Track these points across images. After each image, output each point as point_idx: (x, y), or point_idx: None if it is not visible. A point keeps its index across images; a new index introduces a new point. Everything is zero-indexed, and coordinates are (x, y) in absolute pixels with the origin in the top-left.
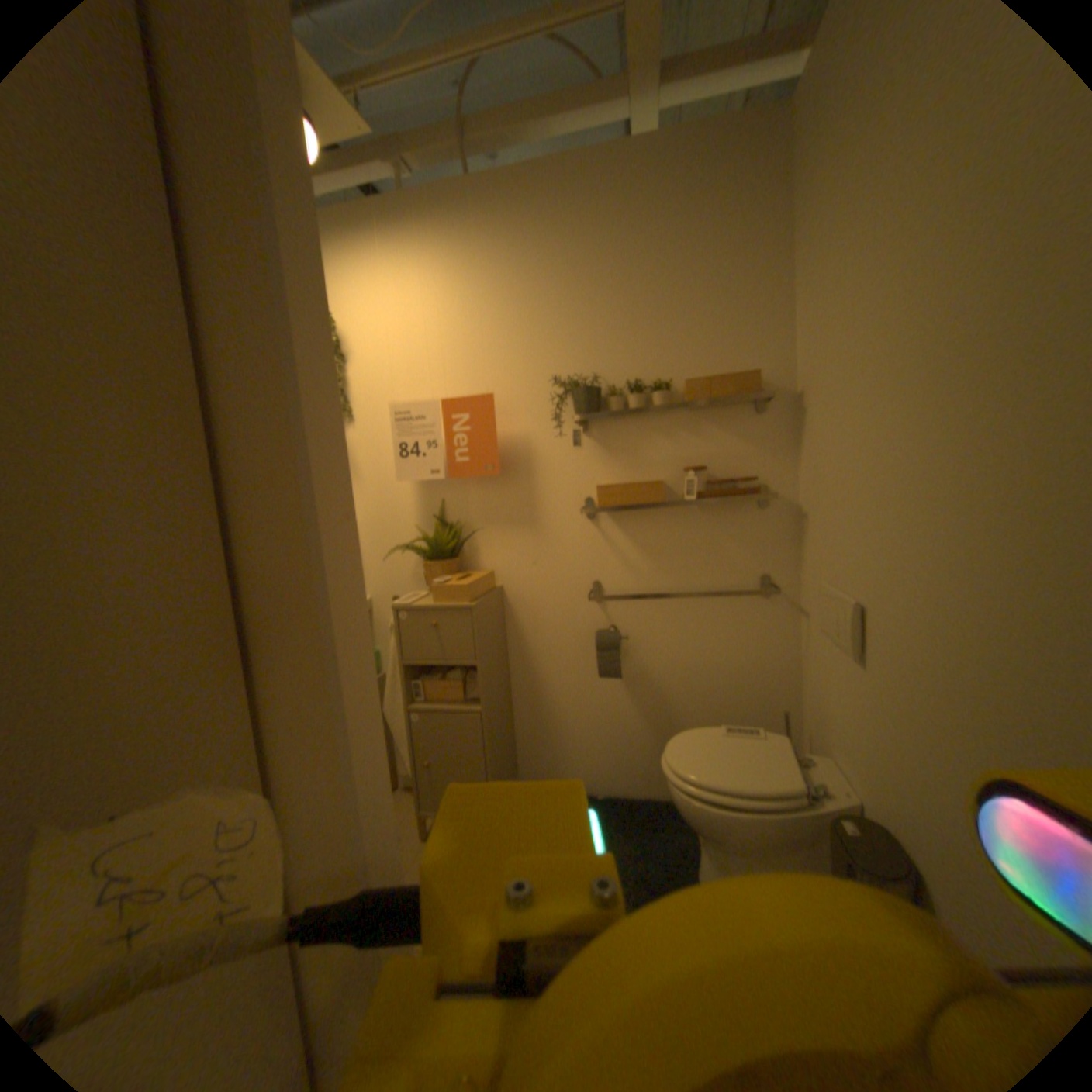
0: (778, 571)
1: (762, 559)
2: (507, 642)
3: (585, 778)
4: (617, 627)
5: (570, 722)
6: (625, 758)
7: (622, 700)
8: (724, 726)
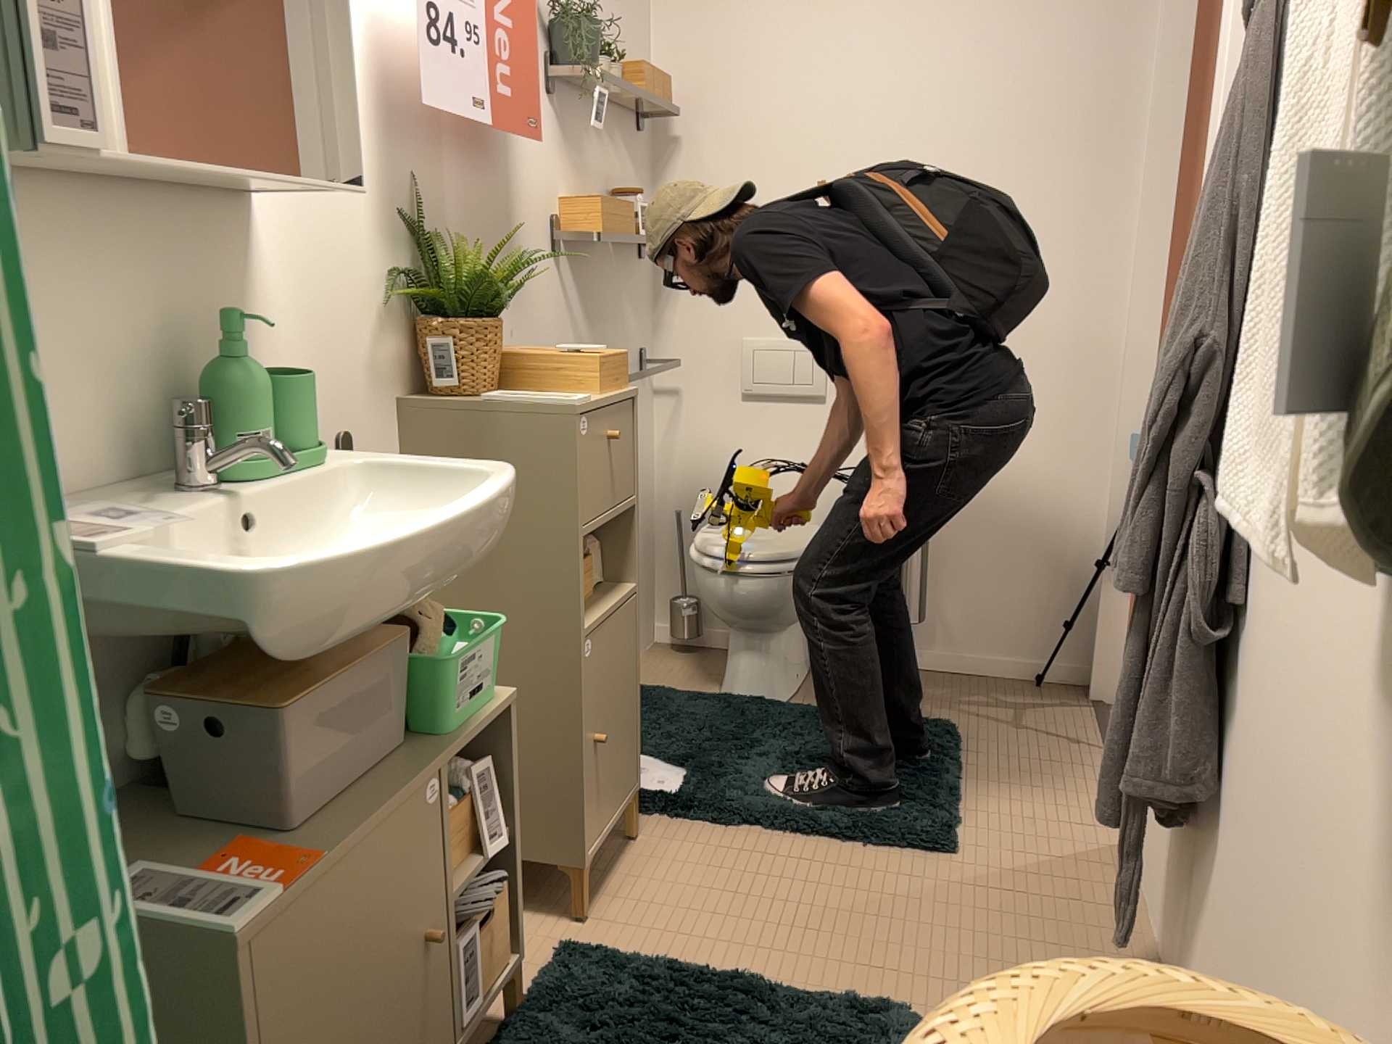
0: (646, 346)
1: (640, 330)
2: None
3: None
4: None
5: None
6: None
7: None
8: None
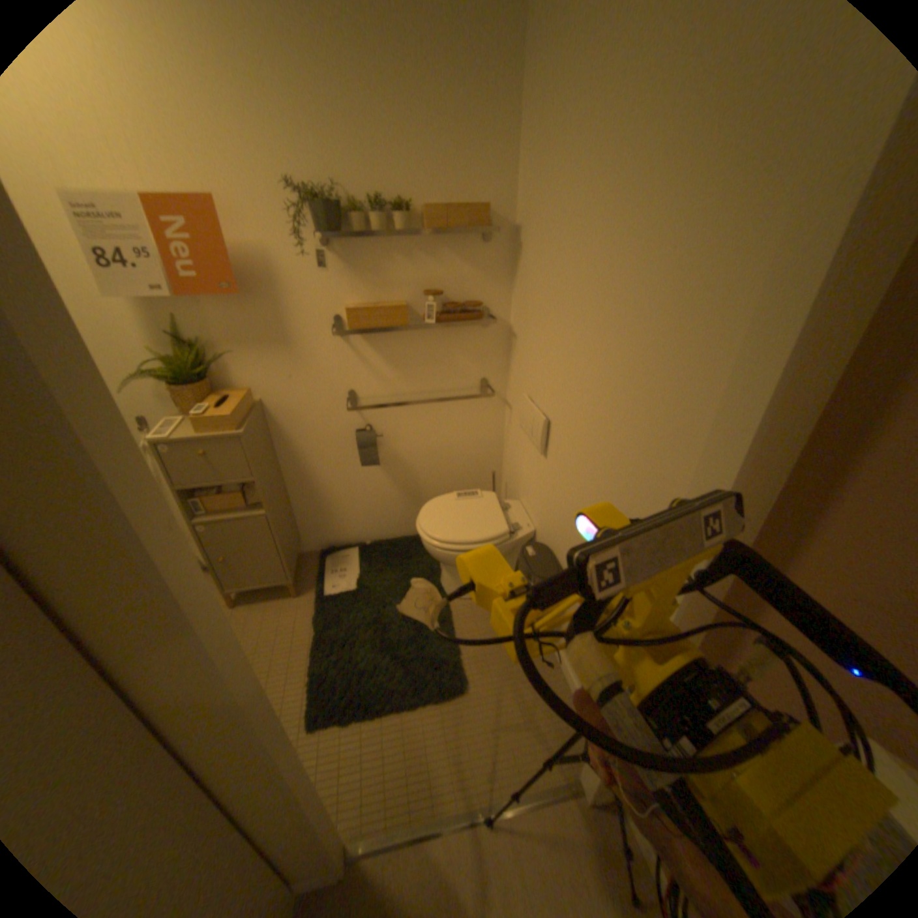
0: (490, 378)
1: (480, 369)
2: (273, 449)
3: (354, 534)
4: (371, 427)
5: (338, 499)
6: (383, 516)
7: (378, 479)
8: (451, 485)
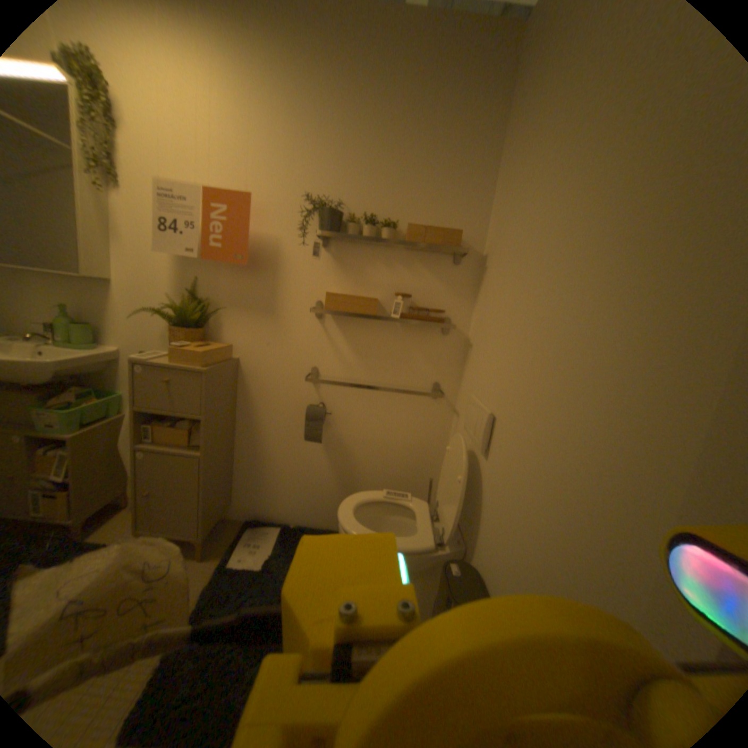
0: (445, 381)
1: (436, 370)
2: (236, 403)
3: (283, 511)
4: (325, 404)
5: (278, 469)
6: (316, 499)
7: (320, 457)
8: (389, 483)
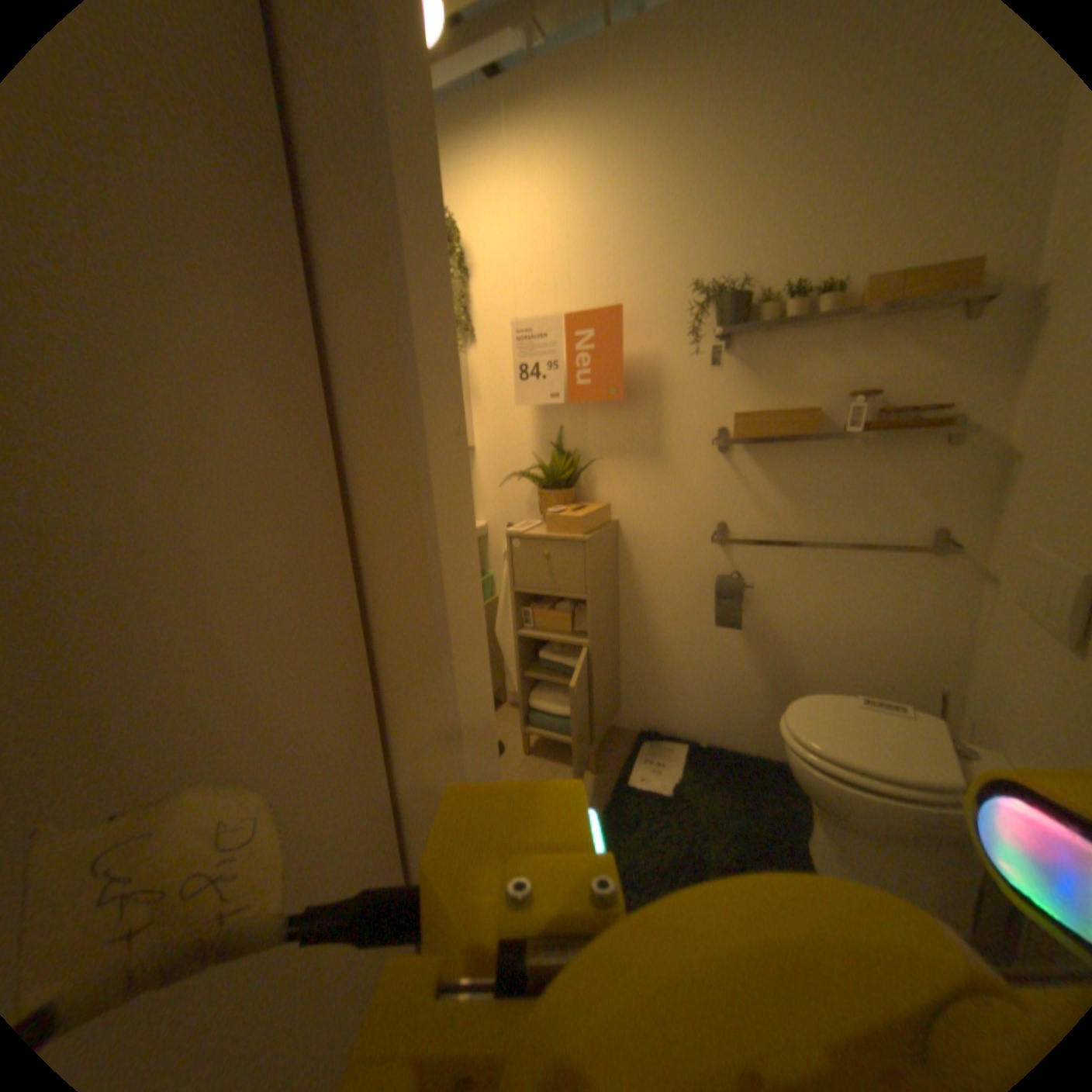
0: (963, 526)
1: (942, 509)
2: (618, 579)
3: (689, 725)
4: (742, 575)
5: (679, 667)
6: (736, 712)
7: (739, 652)
8: (859, 696)
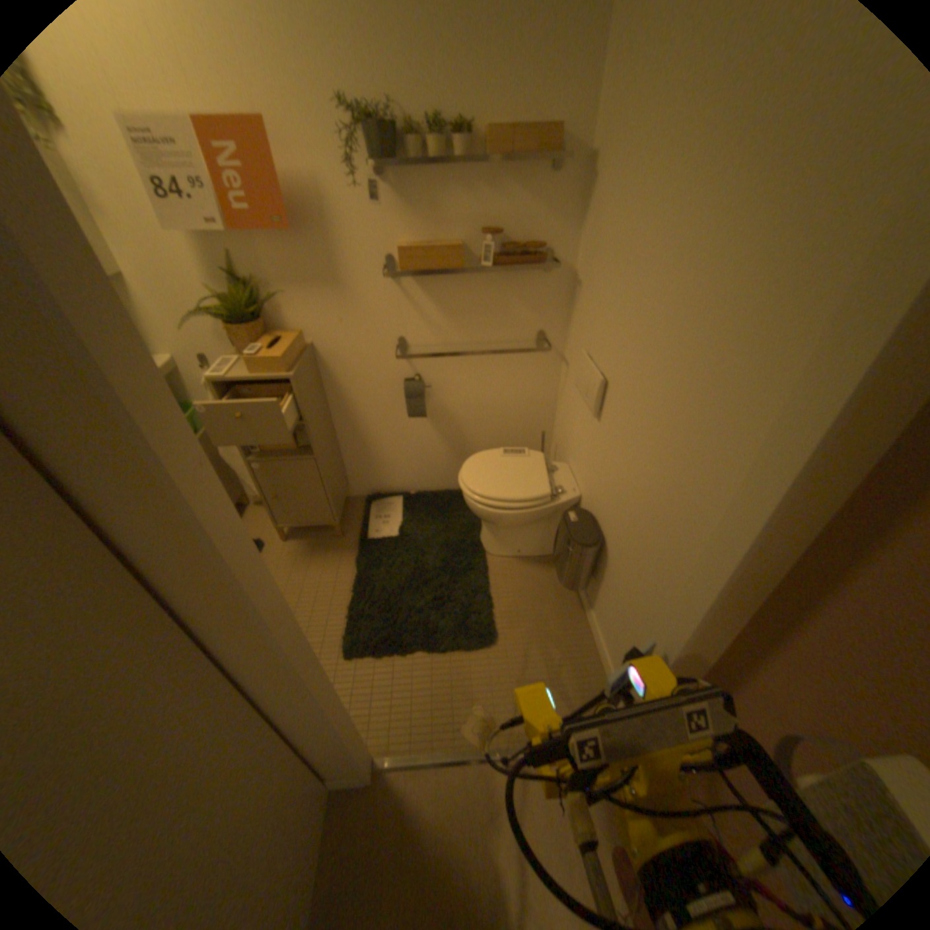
0: (549, 330)
1: (538, 320)
2: (325, 394)
3: (400, 483)
4: (421, 377)
5: (386, 448)
6: (429, 468)
7: (426, 431)
8: (499, 442)
